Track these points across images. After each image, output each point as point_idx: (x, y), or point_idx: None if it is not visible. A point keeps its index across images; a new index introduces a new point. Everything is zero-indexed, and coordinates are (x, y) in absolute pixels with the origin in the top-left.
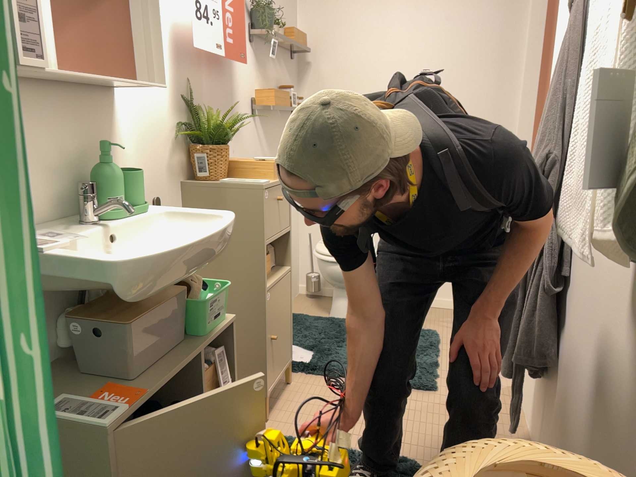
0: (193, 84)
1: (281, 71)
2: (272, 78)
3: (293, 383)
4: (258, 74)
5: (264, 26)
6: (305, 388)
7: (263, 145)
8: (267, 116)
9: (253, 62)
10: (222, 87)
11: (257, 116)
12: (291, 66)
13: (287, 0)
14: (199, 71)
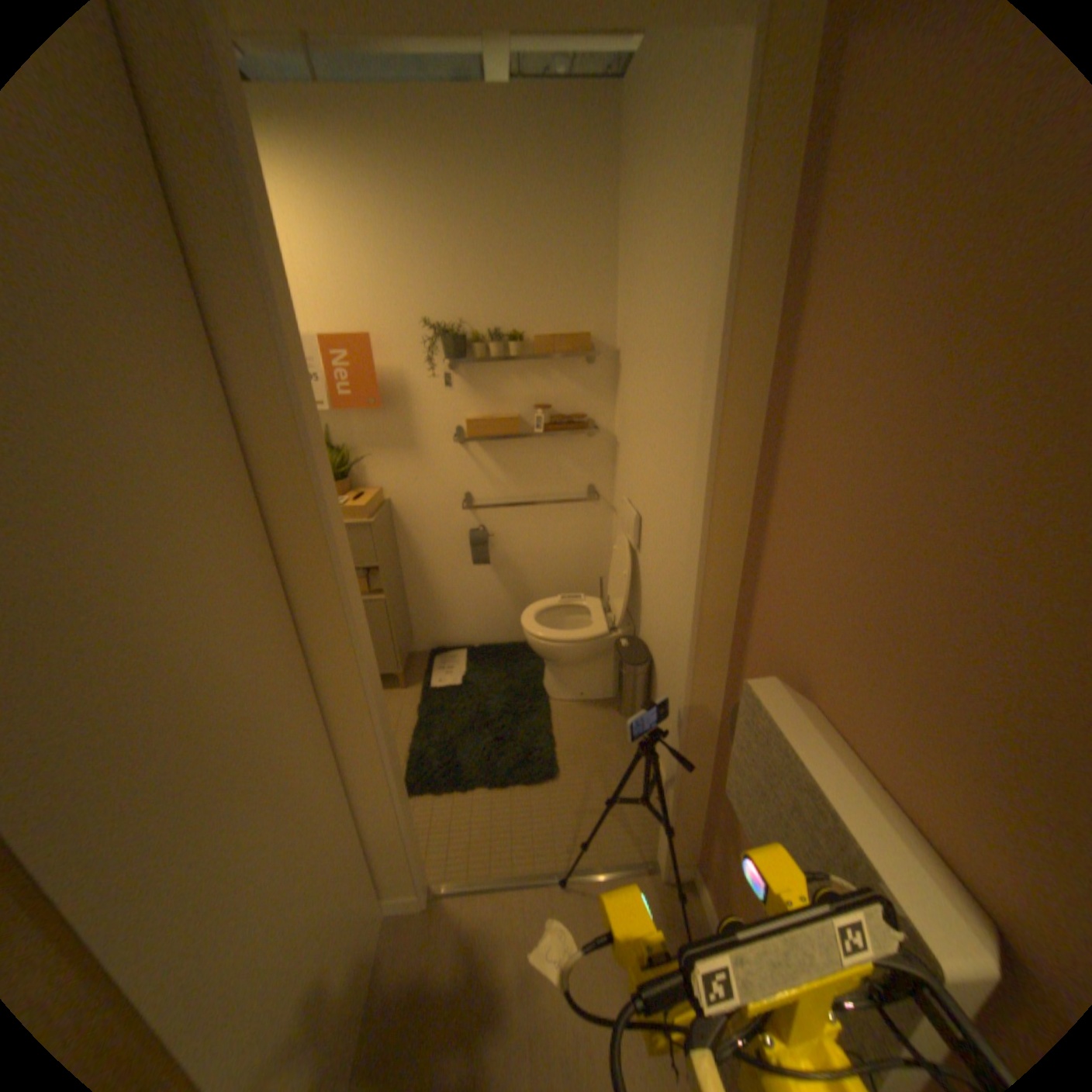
0: (334, 428)
1: (550, 384)
2: (518, 397)
3: (404, 691)
4: (473, 399)
5: (445, 353)
6: (396, 700)
7: (489, 472)
8: (502, 442)
9: (459, 389)
10: (386, 424)
11: (471, 444)
12: (587, 371)
13: (574, 285)
14: (343, 417)
